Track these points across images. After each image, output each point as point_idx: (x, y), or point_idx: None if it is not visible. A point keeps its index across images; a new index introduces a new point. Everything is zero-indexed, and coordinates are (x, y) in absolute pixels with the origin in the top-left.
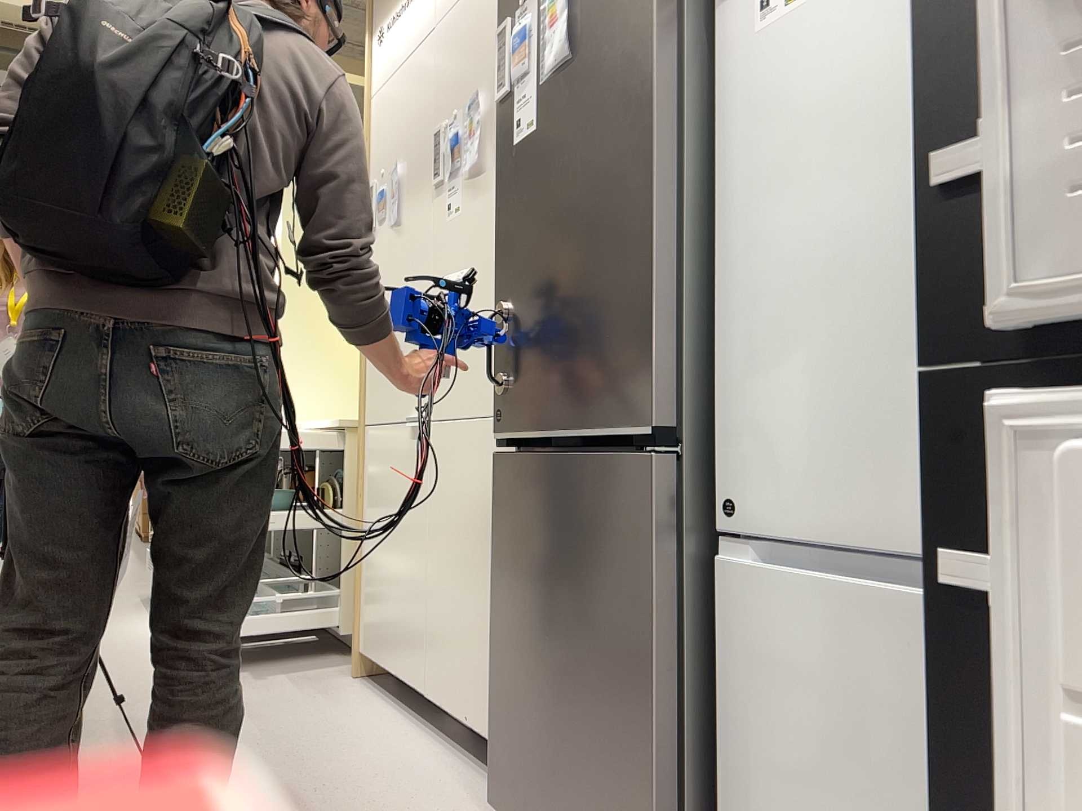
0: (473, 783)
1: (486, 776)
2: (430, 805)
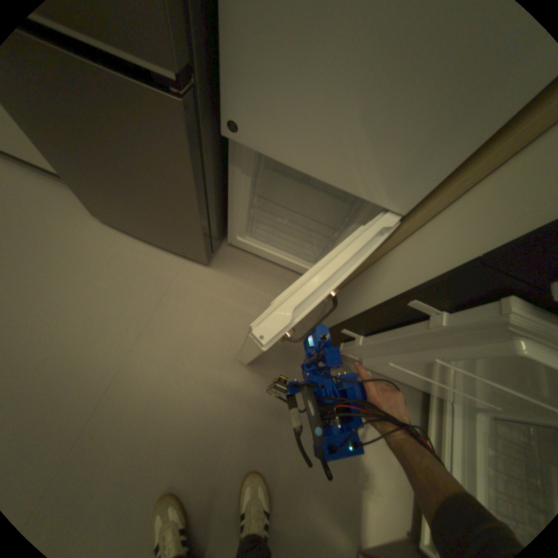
0: (62, 192)
1: (64, 184)
2: (54, 217)
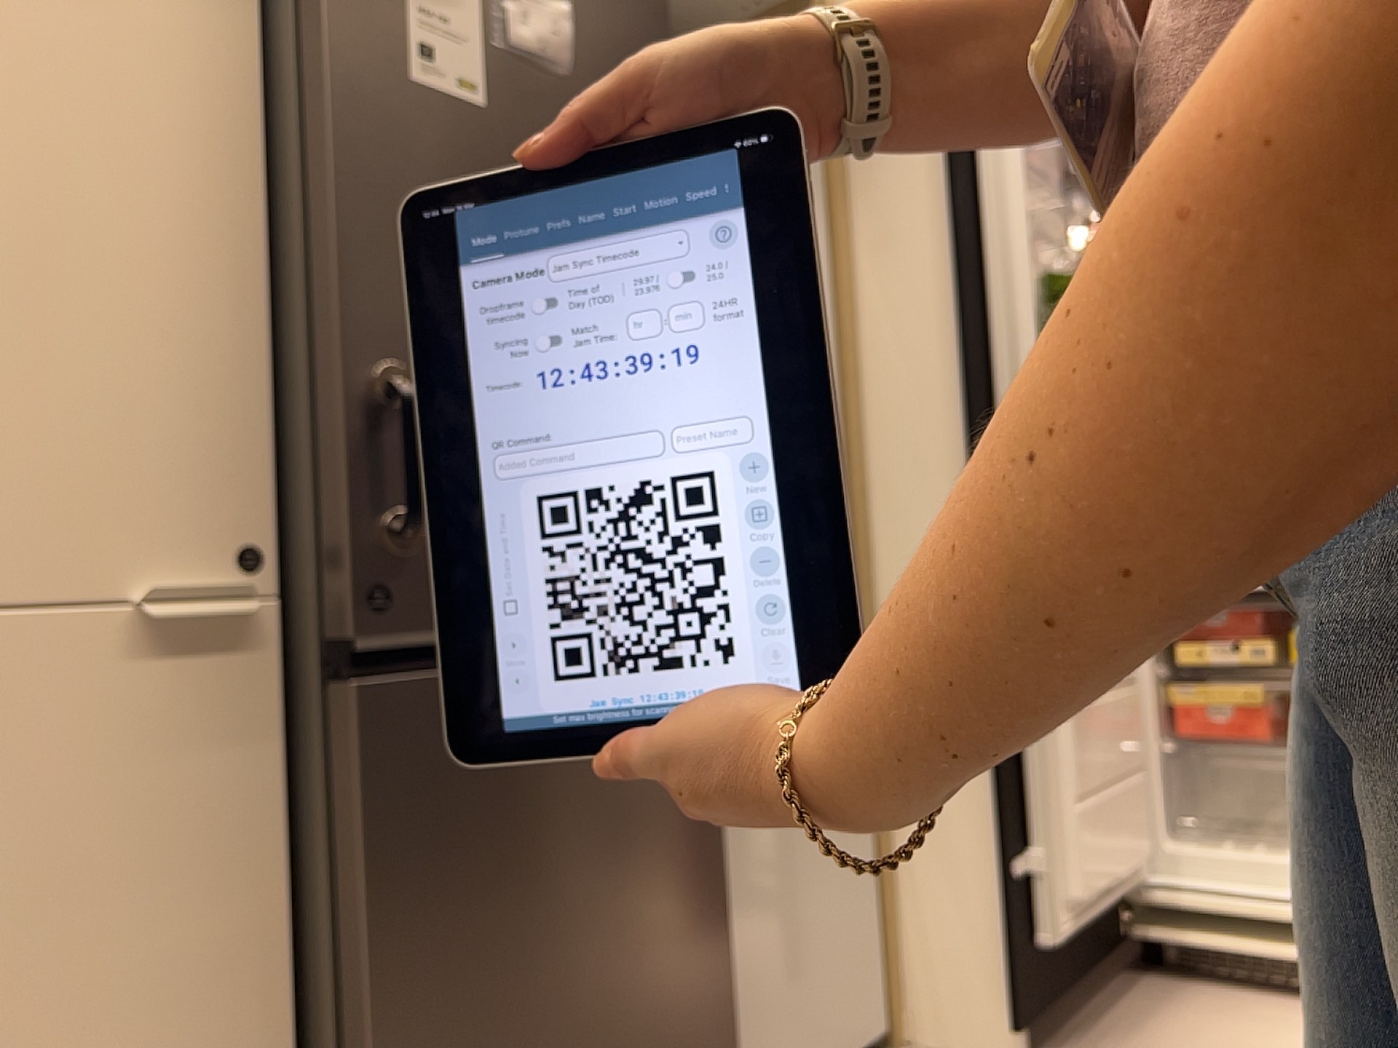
0: None
1: None
2: None
